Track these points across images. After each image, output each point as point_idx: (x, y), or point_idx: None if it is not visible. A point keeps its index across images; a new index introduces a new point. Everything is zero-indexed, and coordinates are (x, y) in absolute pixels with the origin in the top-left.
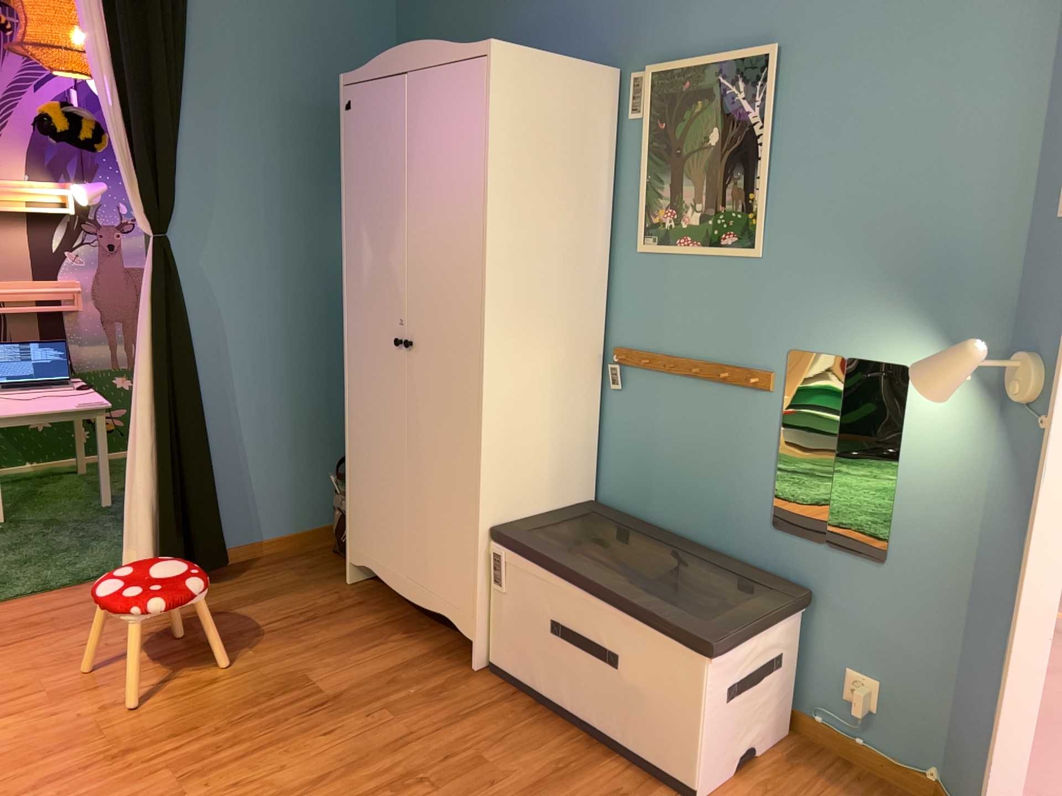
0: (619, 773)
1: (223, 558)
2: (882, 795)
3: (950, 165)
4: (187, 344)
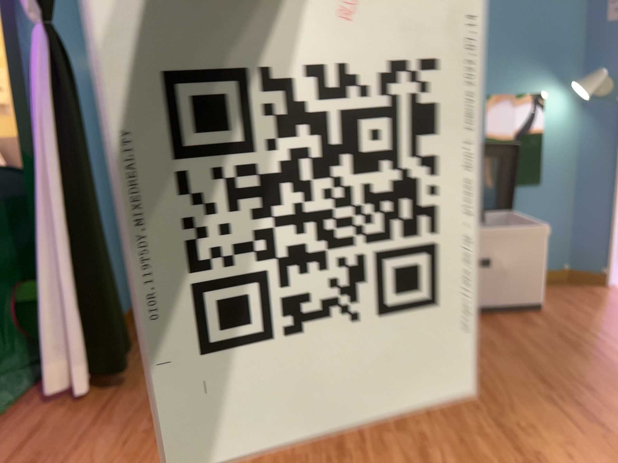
0: (504, 318)
1: (125, 341)
2: (558, 284)
3: (557, 0)
4: (80, 139)
